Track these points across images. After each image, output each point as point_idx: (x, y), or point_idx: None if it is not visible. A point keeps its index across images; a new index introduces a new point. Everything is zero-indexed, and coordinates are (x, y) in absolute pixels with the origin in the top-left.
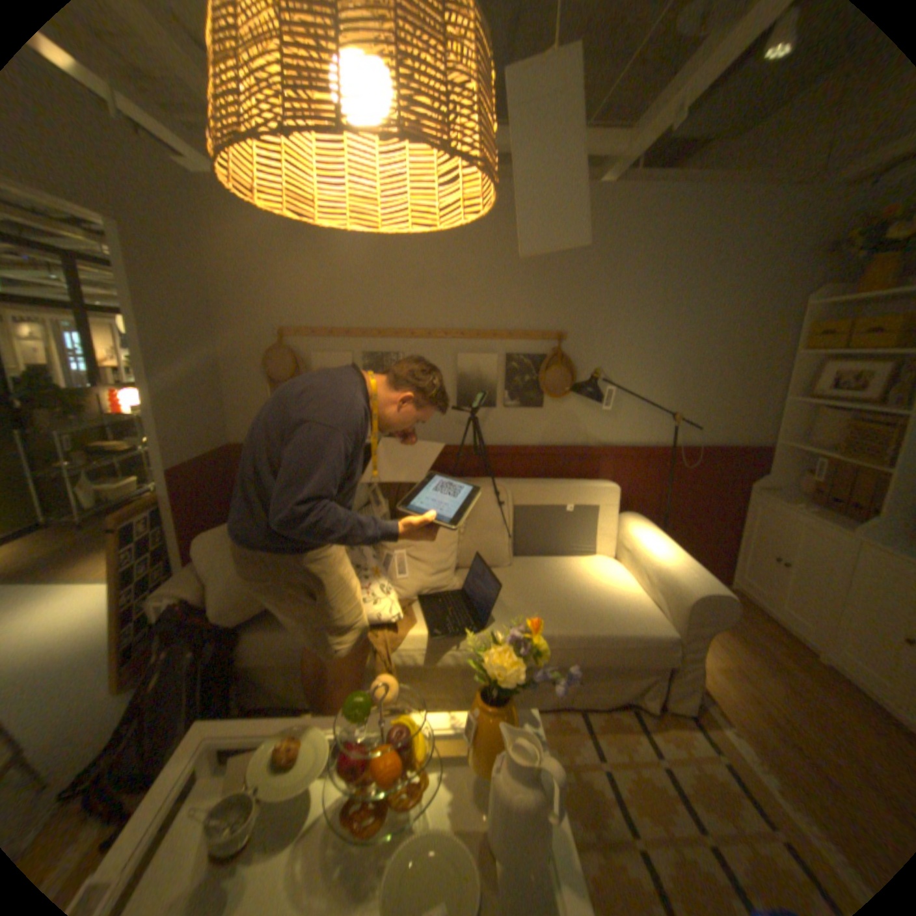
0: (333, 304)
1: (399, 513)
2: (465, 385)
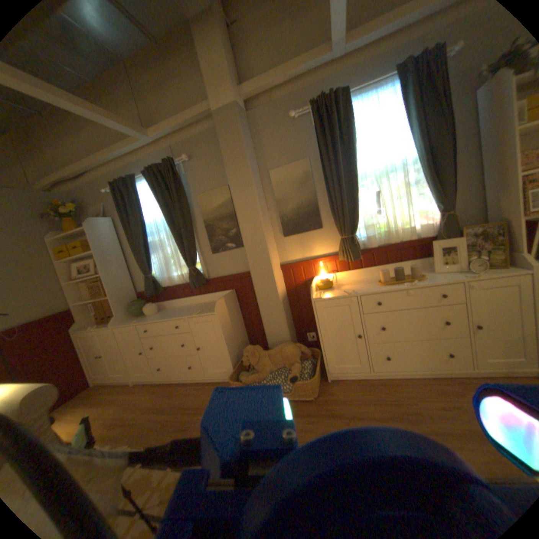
0: None
1: None
2: None
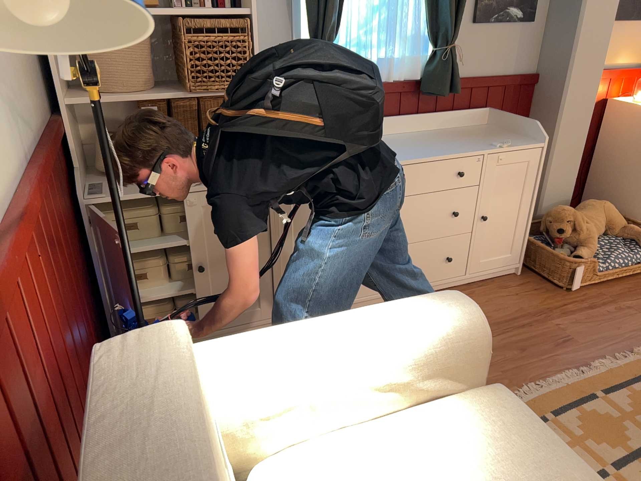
0: None
1: None
2: None
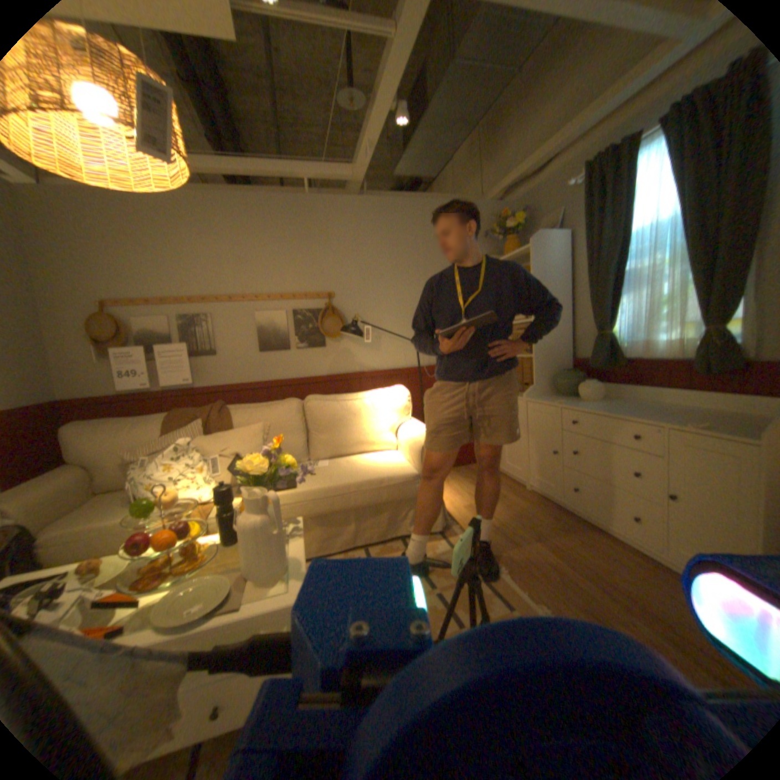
0: (146, 280)
1: (211, 428)
2: (263, 335)
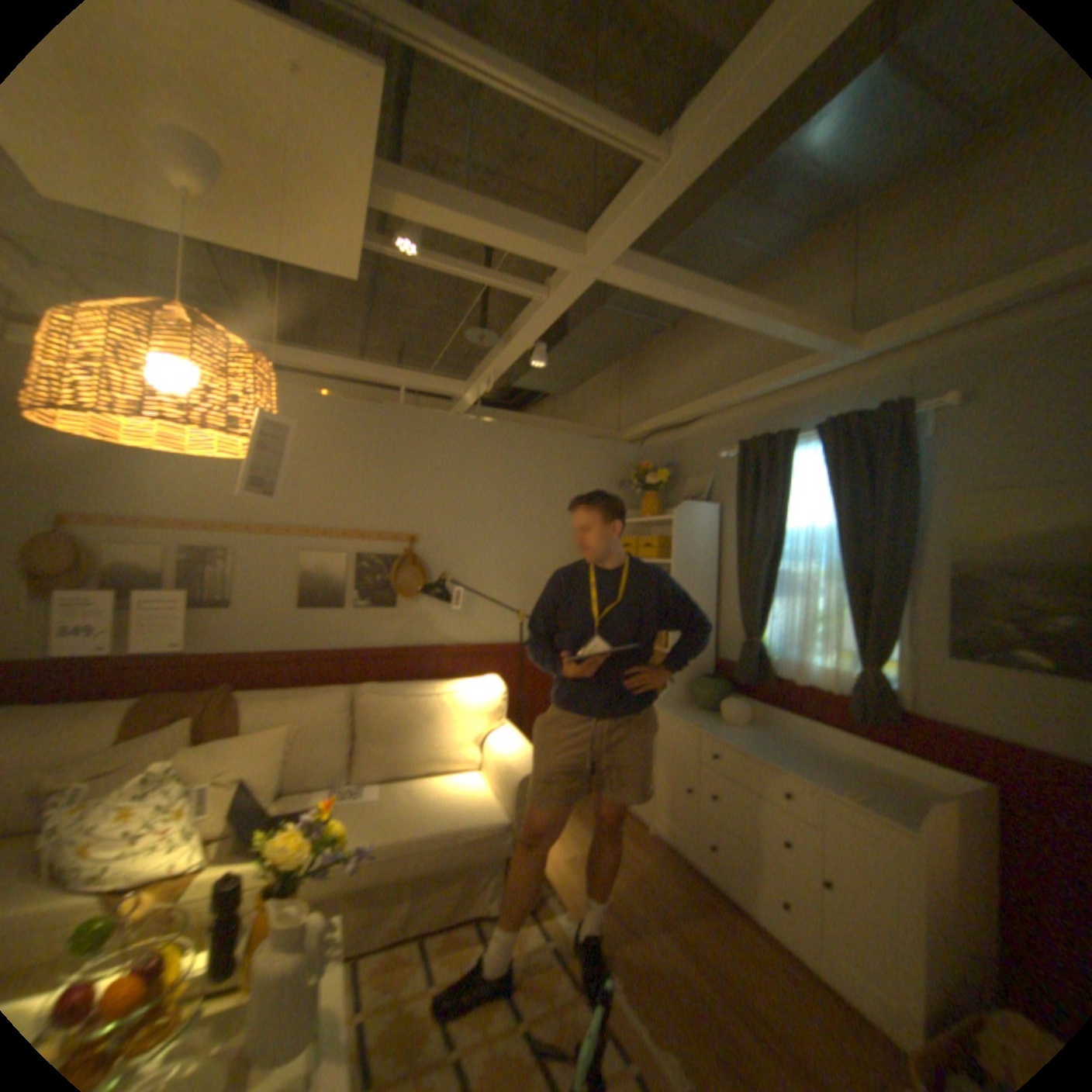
0: (144, 495)
1: (205, 735)
2: (308, 586)
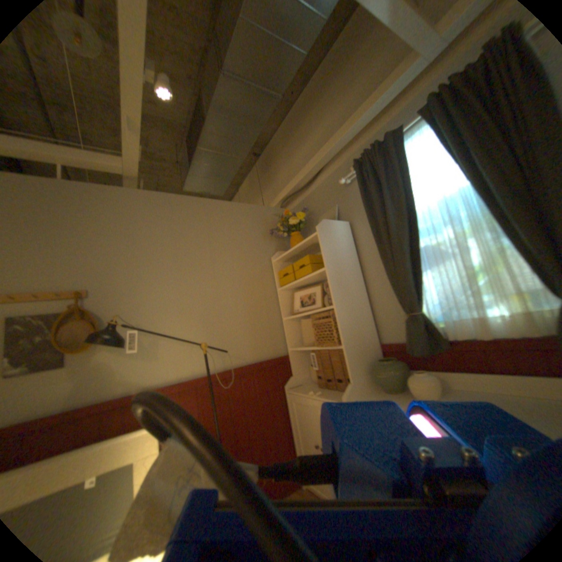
0: None
1: None
2: None
